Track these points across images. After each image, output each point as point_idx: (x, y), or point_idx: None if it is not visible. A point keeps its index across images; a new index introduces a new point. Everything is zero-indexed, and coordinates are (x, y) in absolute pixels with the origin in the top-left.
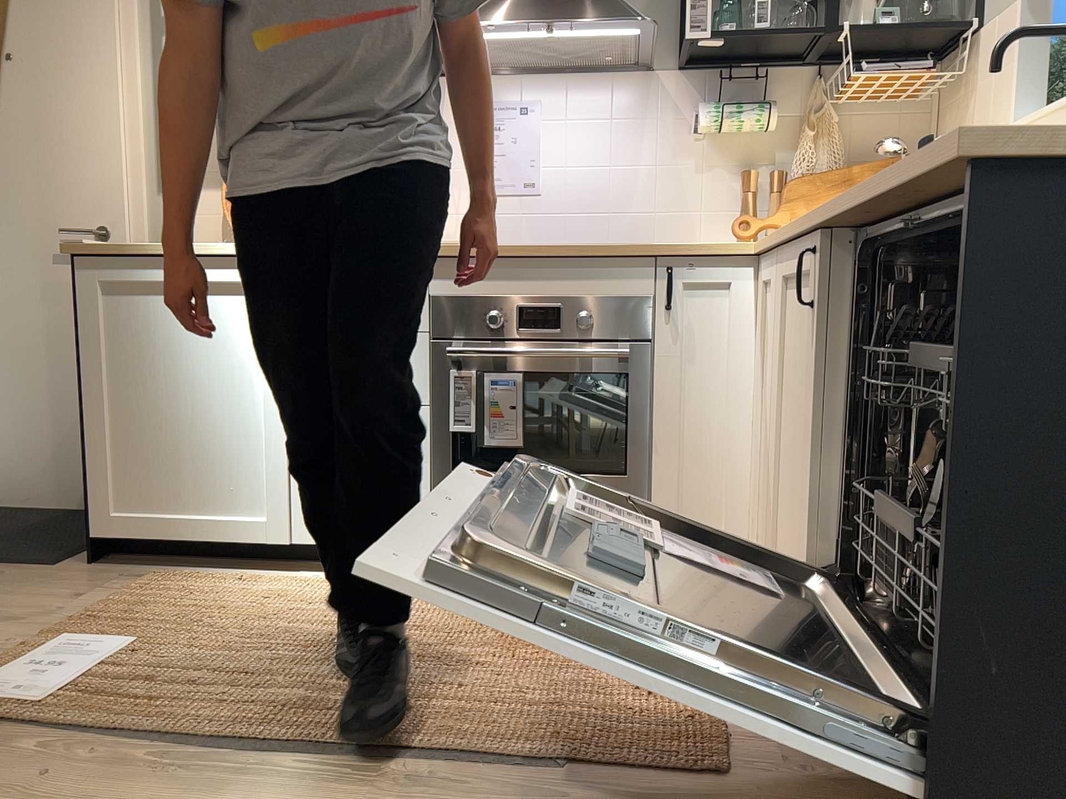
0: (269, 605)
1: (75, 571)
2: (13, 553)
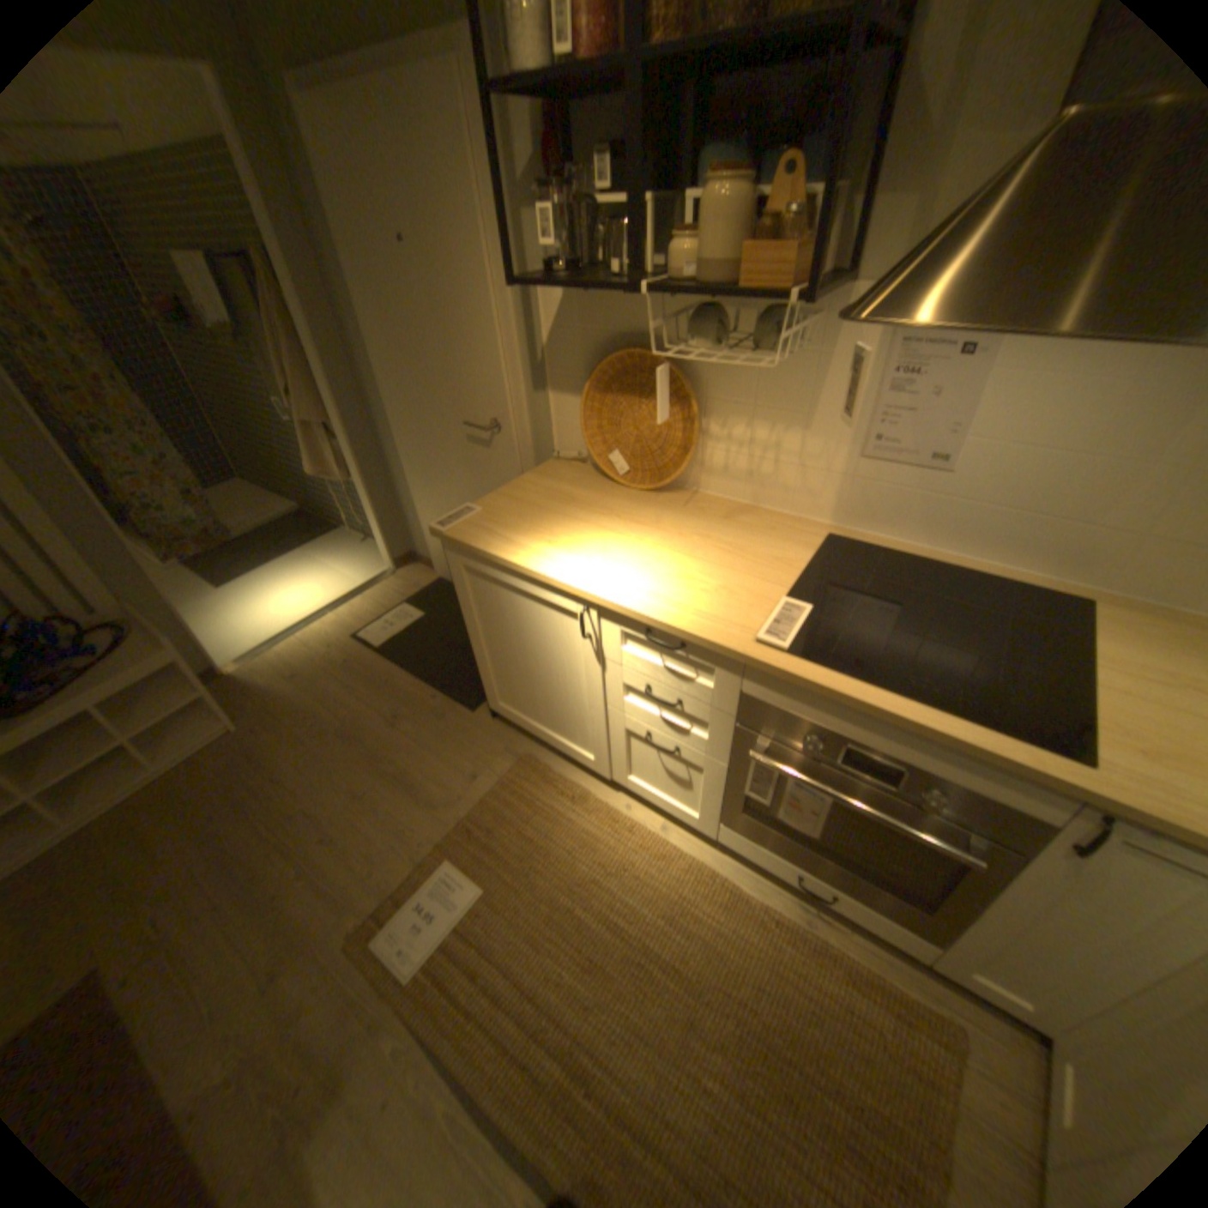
0: (579, 858)
1: (482, 725)
2: (456, 680)
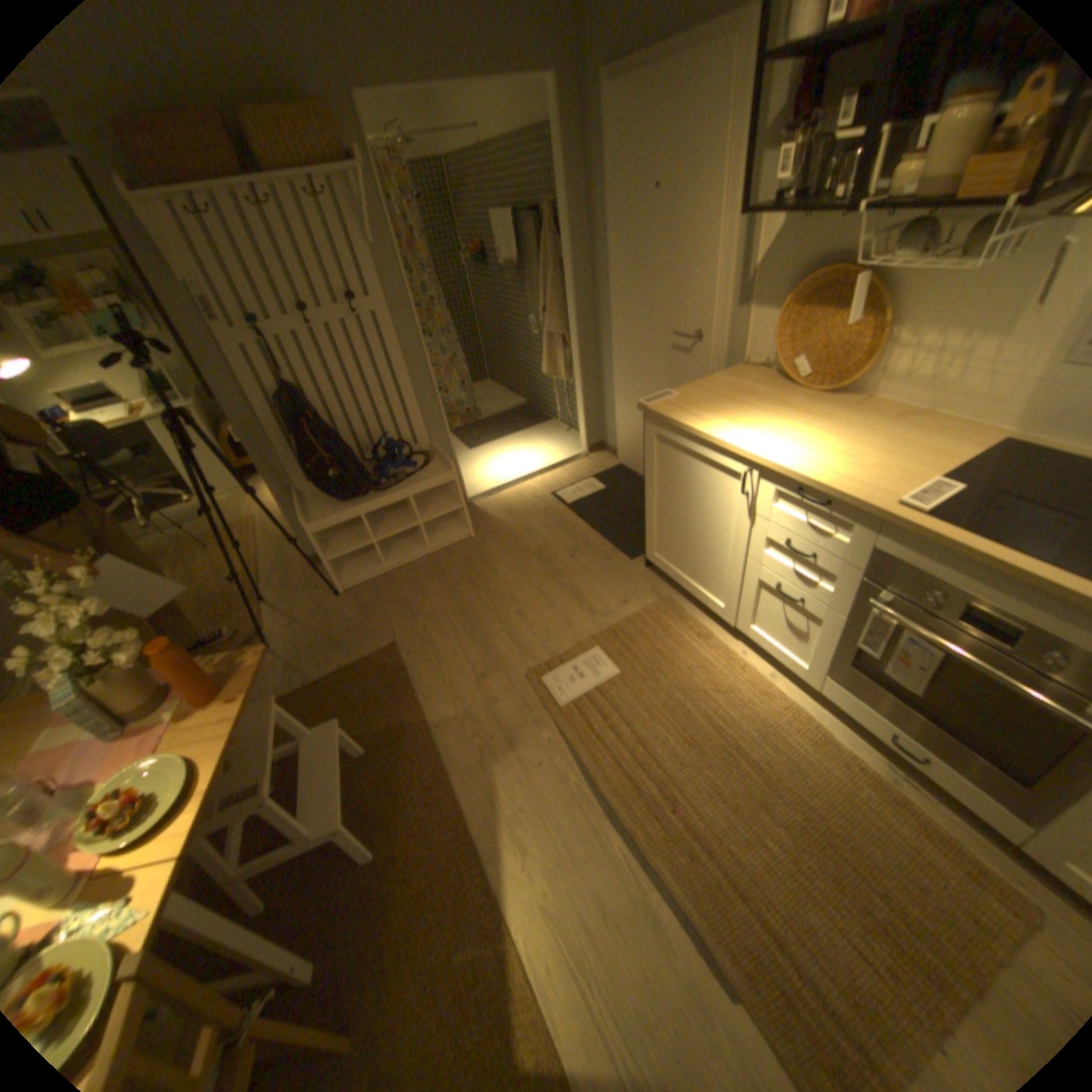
0: (697, 673)
1: (637, 570)
2: (622, 536)
